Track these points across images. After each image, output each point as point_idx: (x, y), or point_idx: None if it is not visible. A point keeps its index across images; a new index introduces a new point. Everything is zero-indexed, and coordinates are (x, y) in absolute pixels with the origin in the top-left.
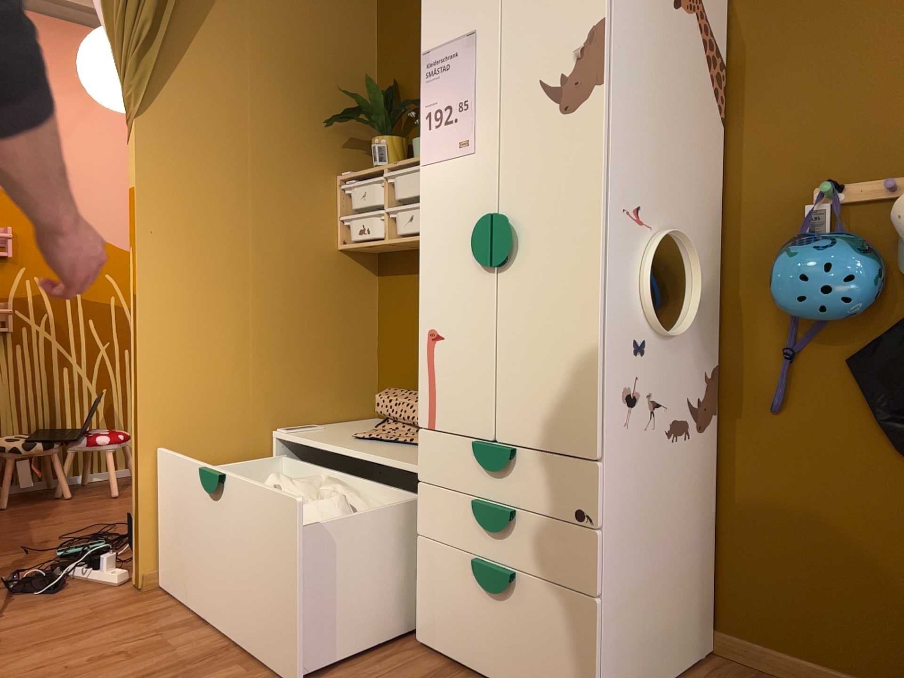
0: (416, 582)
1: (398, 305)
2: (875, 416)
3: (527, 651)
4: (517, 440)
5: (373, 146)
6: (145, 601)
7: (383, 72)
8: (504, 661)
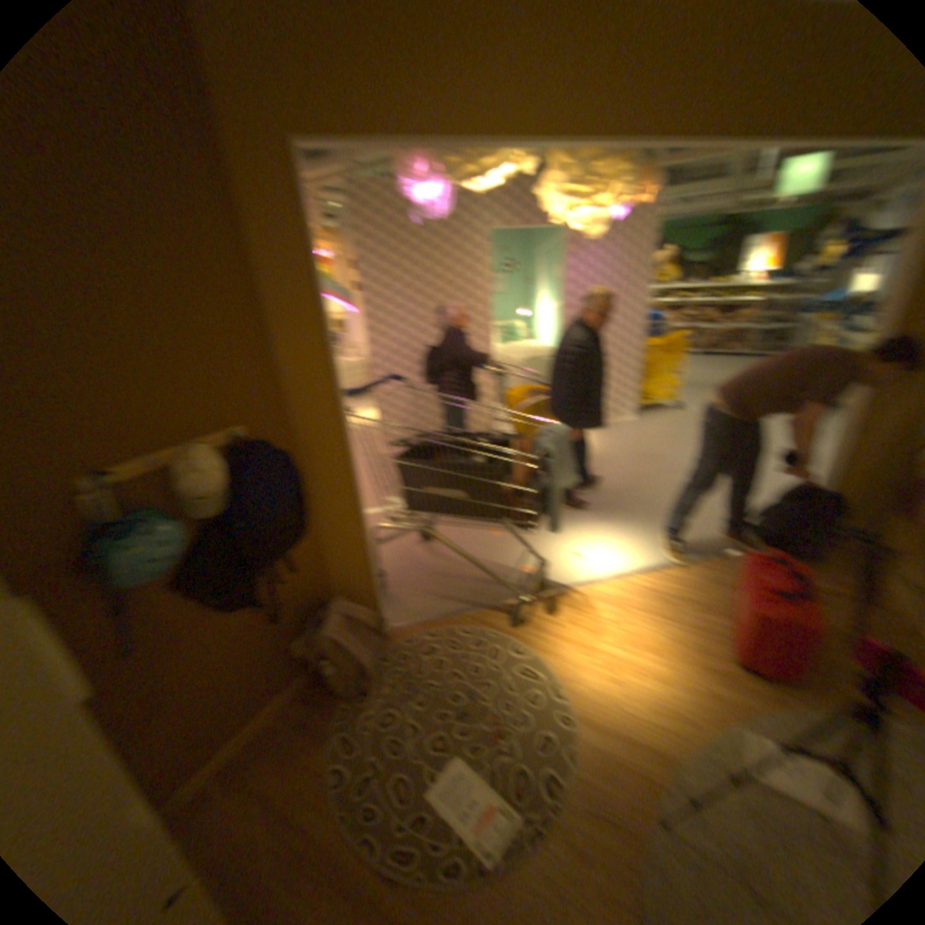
0: None
1: None
2: (199, 607)
3: None
4: None
5: None
6: None
7: None
8: None
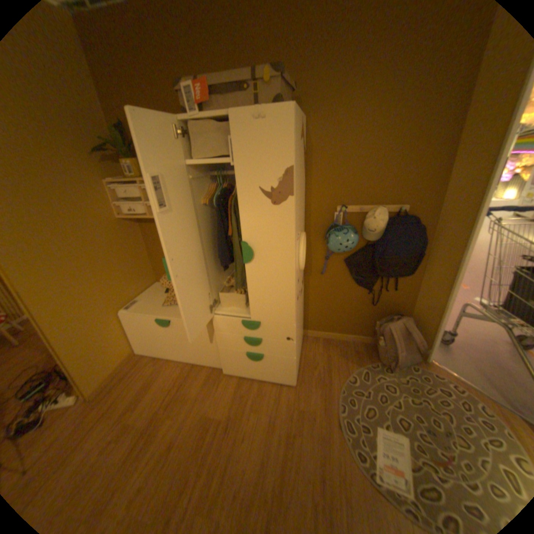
0: (220, 360)
1: (155, 237)
2: (351, 276)
3: (269, 372)
4: (260, 320)
5: (119, 163)
6: (97, 407)
7: (106, 111)
8: (261, 375)
